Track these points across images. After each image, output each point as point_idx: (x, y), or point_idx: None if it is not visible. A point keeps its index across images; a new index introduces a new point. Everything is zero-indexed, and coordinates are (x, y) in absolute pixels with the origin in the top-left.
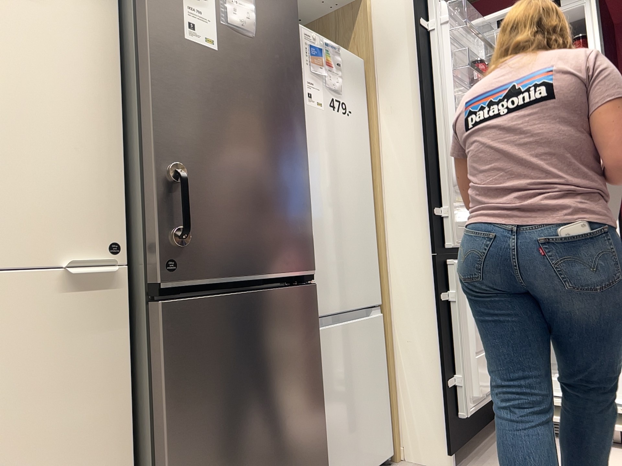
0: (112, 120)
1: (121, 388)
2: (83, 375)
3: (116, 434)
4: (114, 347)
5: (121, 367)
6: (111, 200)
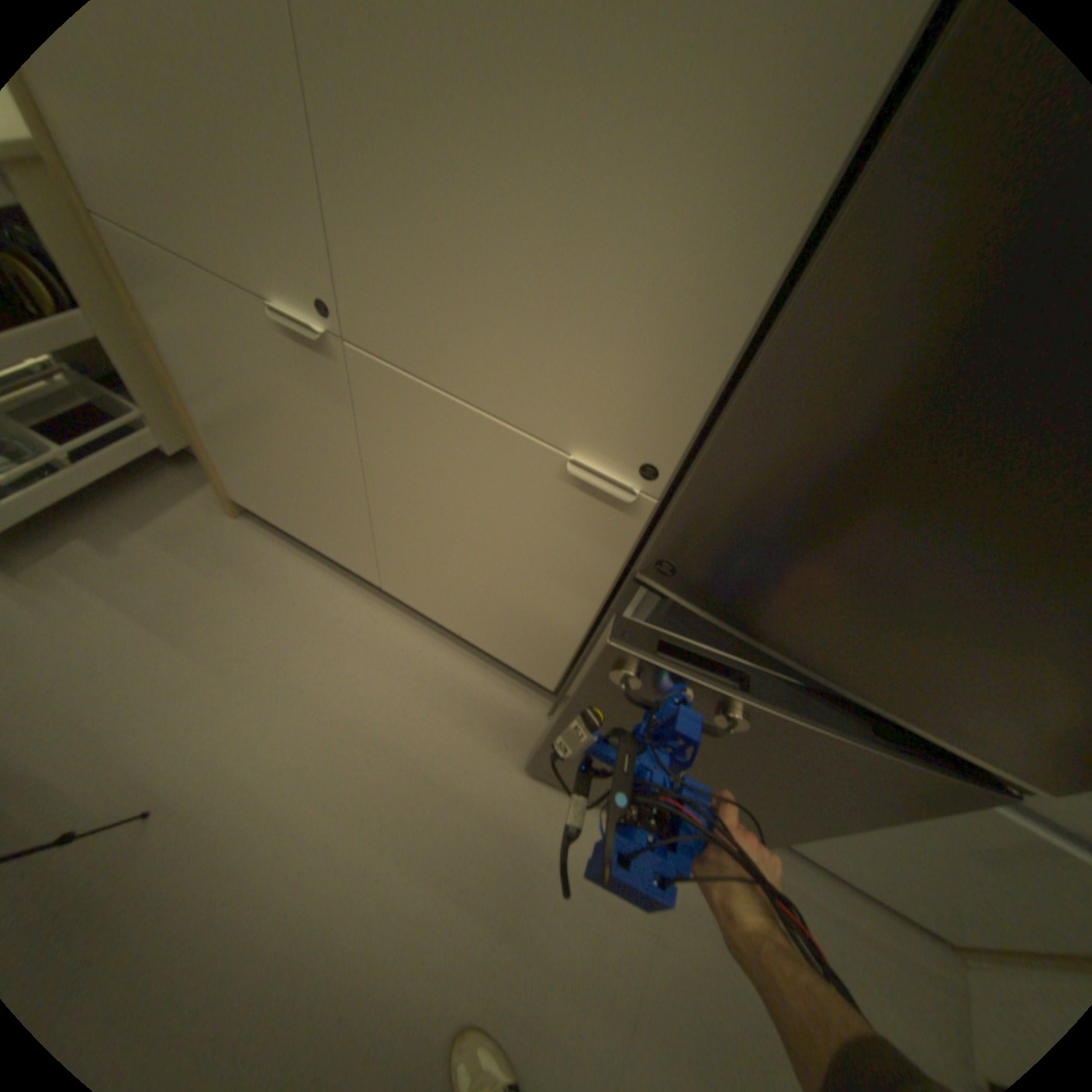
0: (783, 219)
1: (594, 593)
2: (562, 557)
3: (575, 614)
4: (602, 561)
5: (601, 579)
6: (683, 399)
